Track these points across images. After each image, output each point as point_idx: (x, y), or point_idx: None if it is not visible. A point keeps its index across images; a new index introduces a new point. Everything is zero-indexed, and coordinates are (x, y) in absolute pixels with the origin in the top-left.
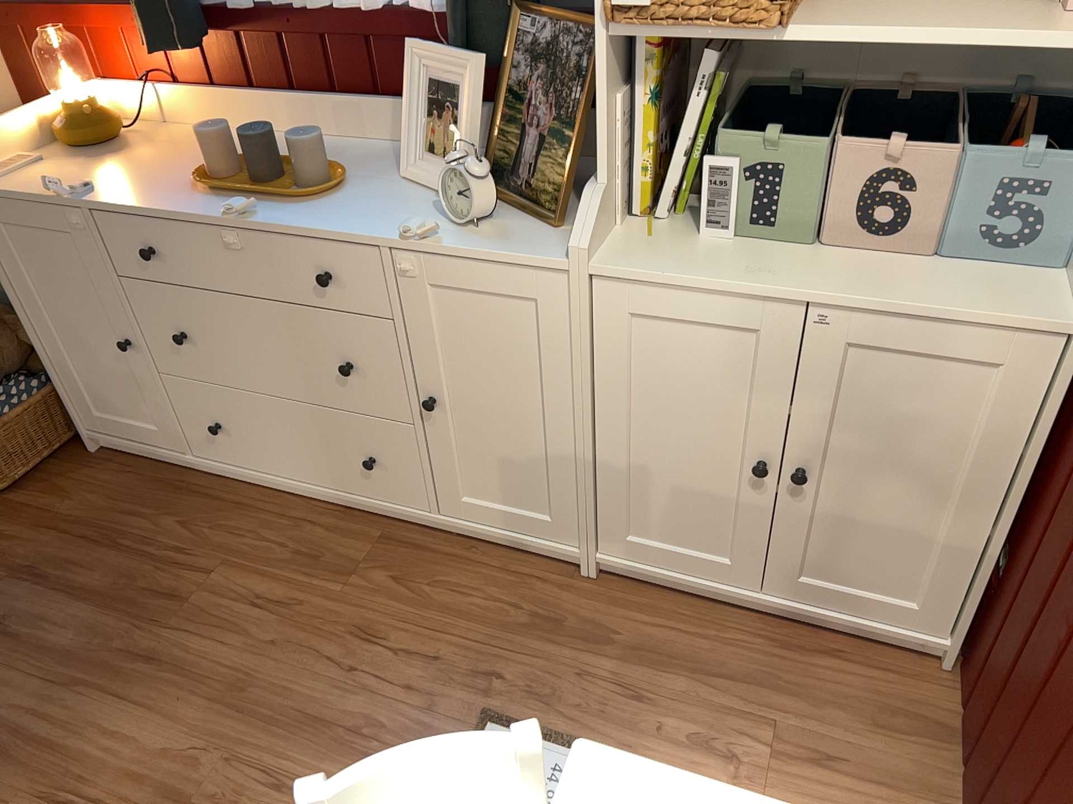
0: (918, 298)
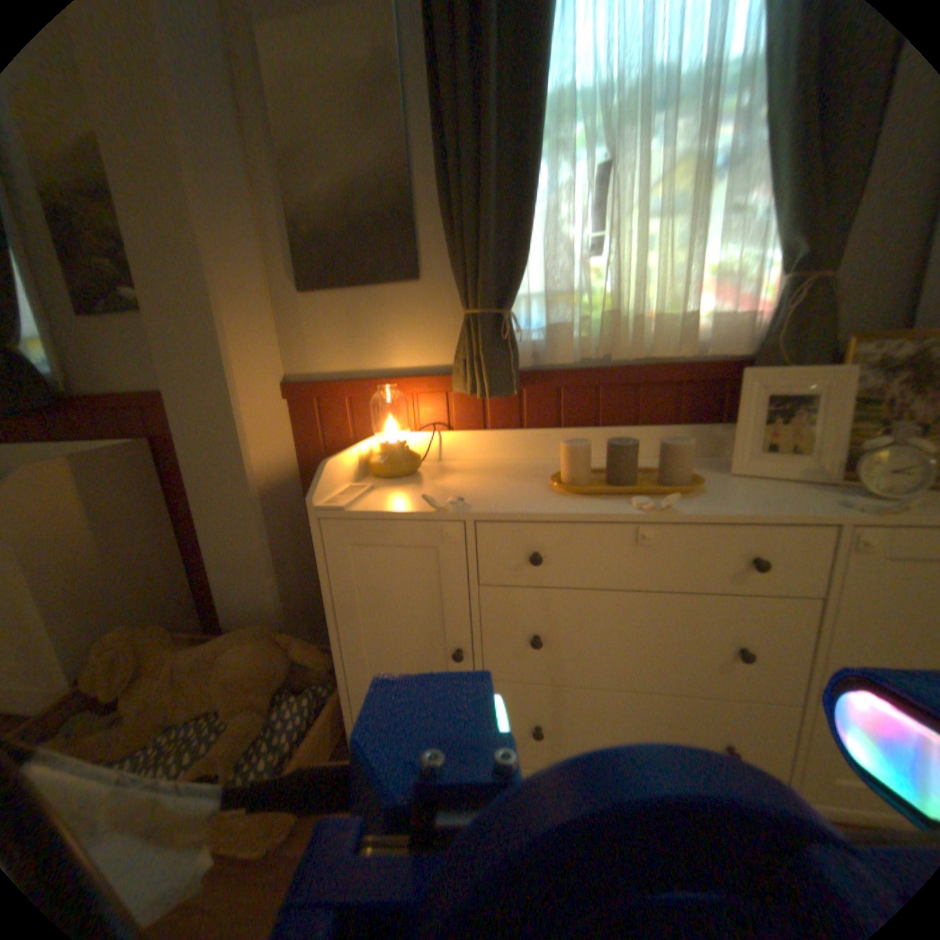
0: None
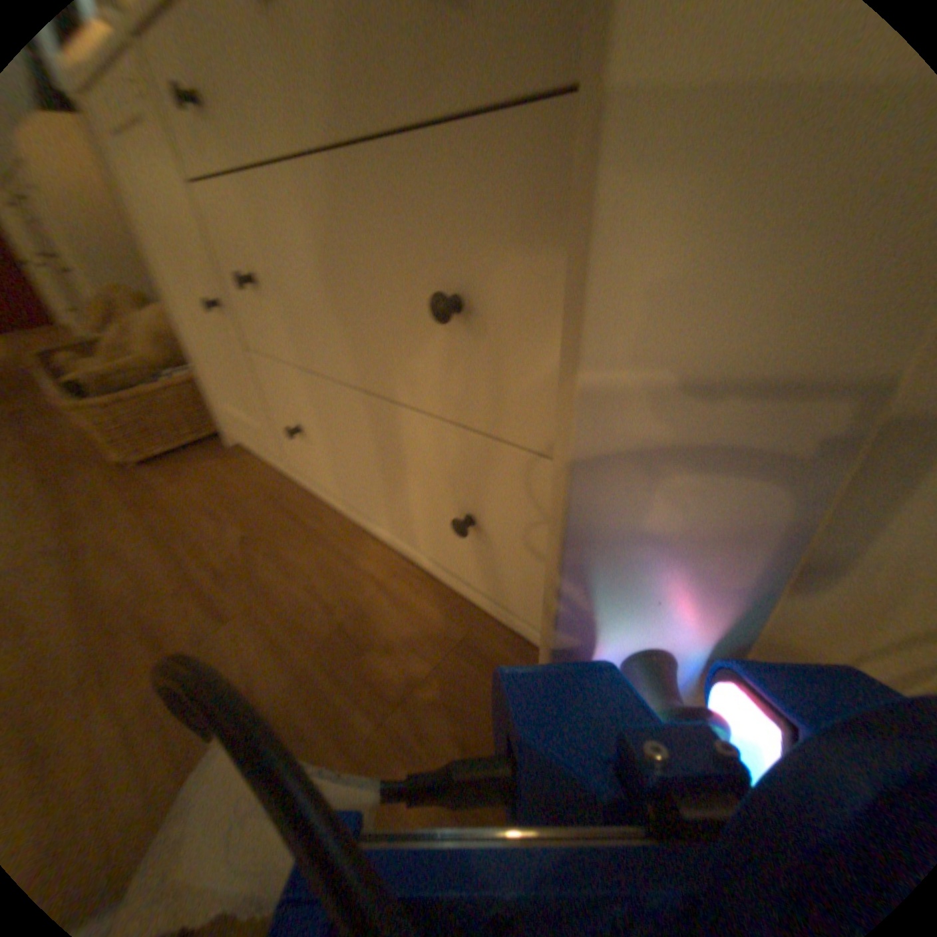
0: None
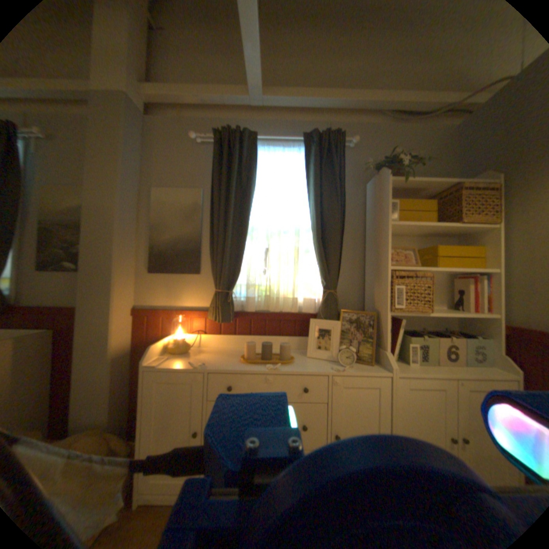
0: (482, 374)
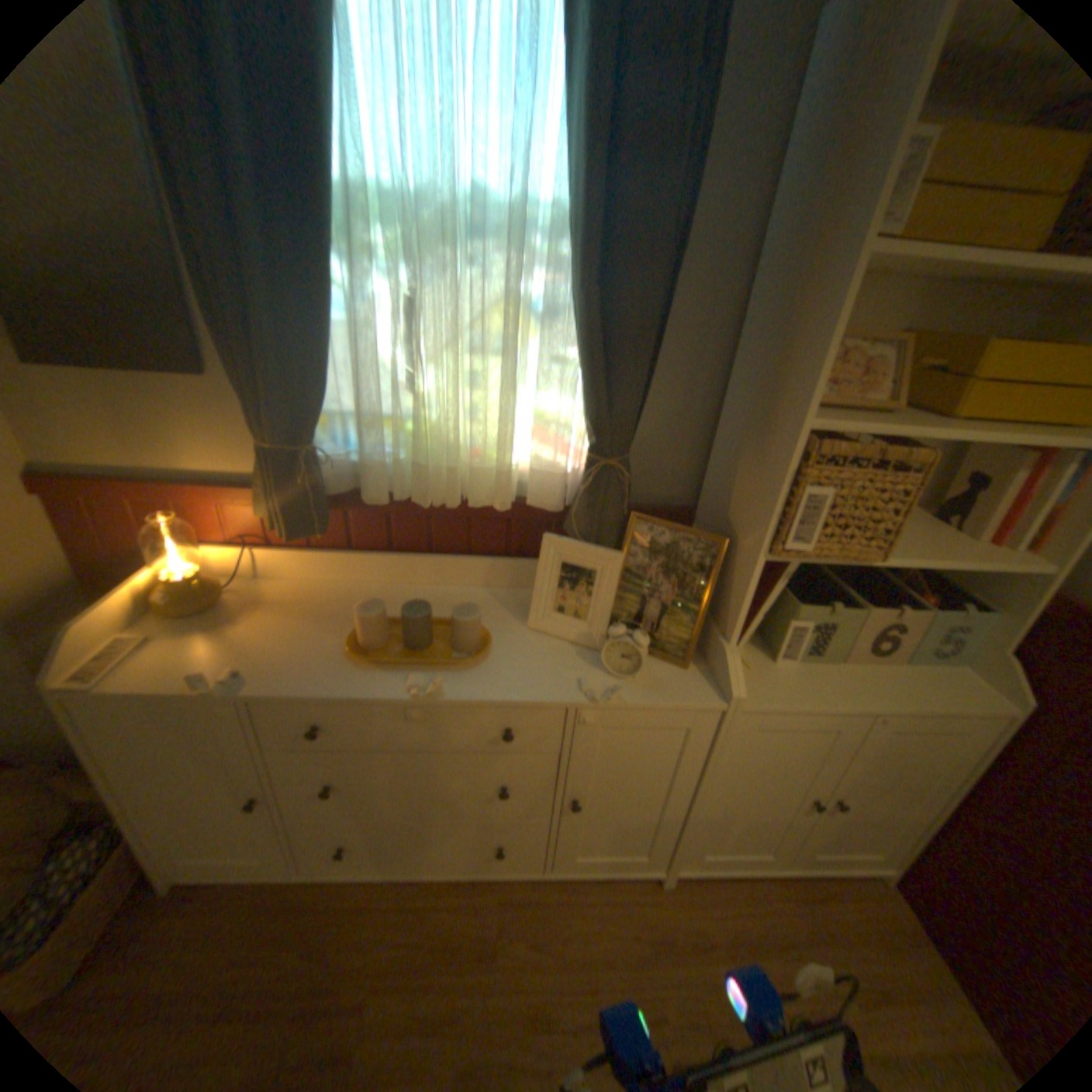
0: (939, 700)
